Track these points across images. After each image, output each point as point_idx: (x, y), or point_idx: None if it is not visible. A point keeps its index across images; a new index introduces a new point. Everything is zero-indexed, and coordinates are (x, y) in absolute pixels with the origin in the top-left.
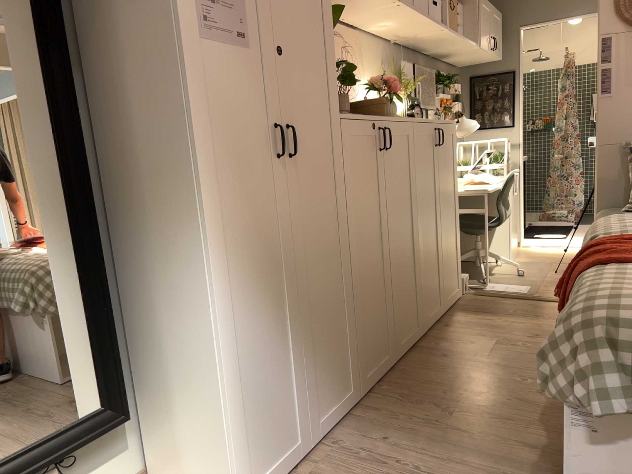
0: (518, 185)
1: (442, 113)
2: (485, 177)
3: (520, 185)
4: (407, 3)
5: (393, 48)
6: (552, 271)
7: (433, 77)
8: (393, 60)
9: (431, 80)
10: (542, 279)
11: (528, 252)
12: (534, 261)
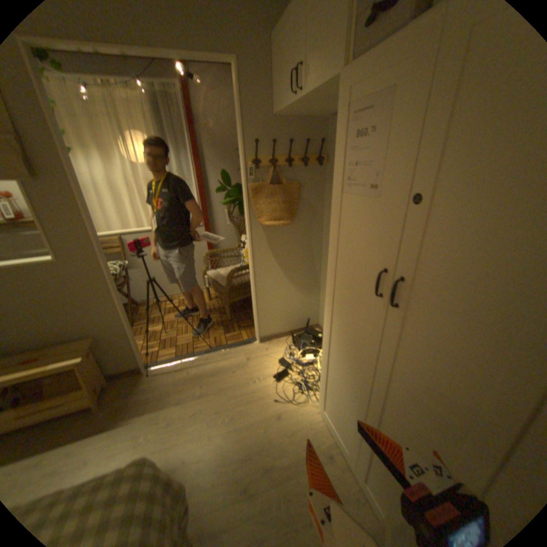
0: None
1: None
2: None
3: None
4: None
5: None
6: None
7: None
8: None
9: None
10: None
11: None
12: None
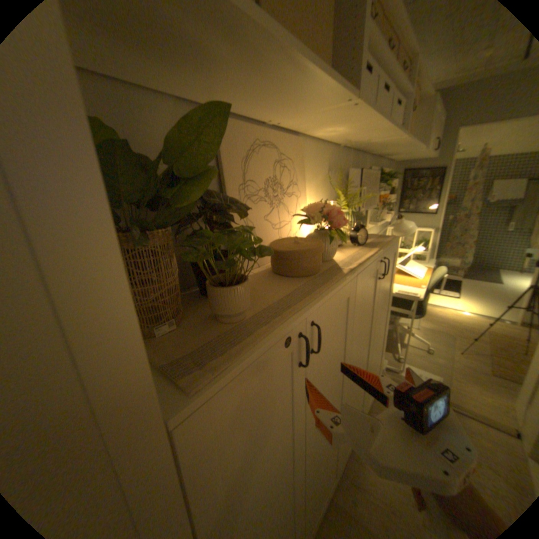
0: (433, 261)
1: (382, 210)
2: (414, 270)
3: (434, 261)
4: (373, 103)
5: (344, 153)
6: (460, 353)
7: (379, 178)
8: (343, 167)
9: (376, 179)
10: (453, 367)
11: (433, 316)
12: (441, 332)
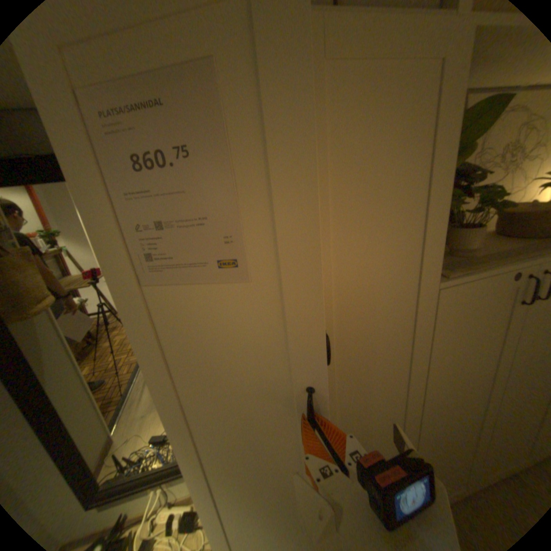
0: None
1: None
2: None
3: None
4: None
5: None
6: None
7: None
8: None
9: None
10: None
11: None
12: None
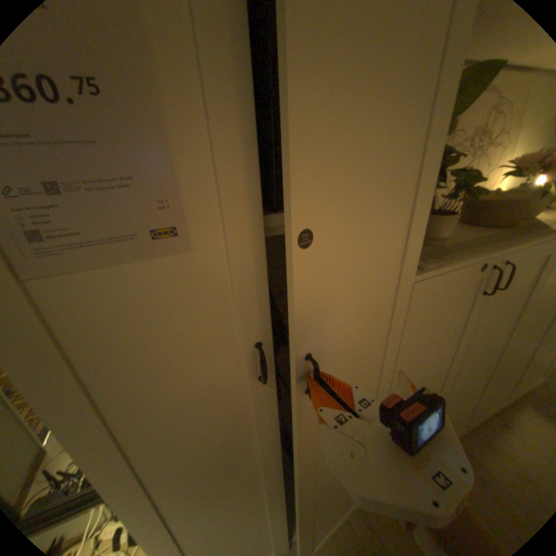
0: None
1: None
2: None
3: None
4: None
5: None
6: None
7: None
8: None
9: None
10: None
11: None
12: None
